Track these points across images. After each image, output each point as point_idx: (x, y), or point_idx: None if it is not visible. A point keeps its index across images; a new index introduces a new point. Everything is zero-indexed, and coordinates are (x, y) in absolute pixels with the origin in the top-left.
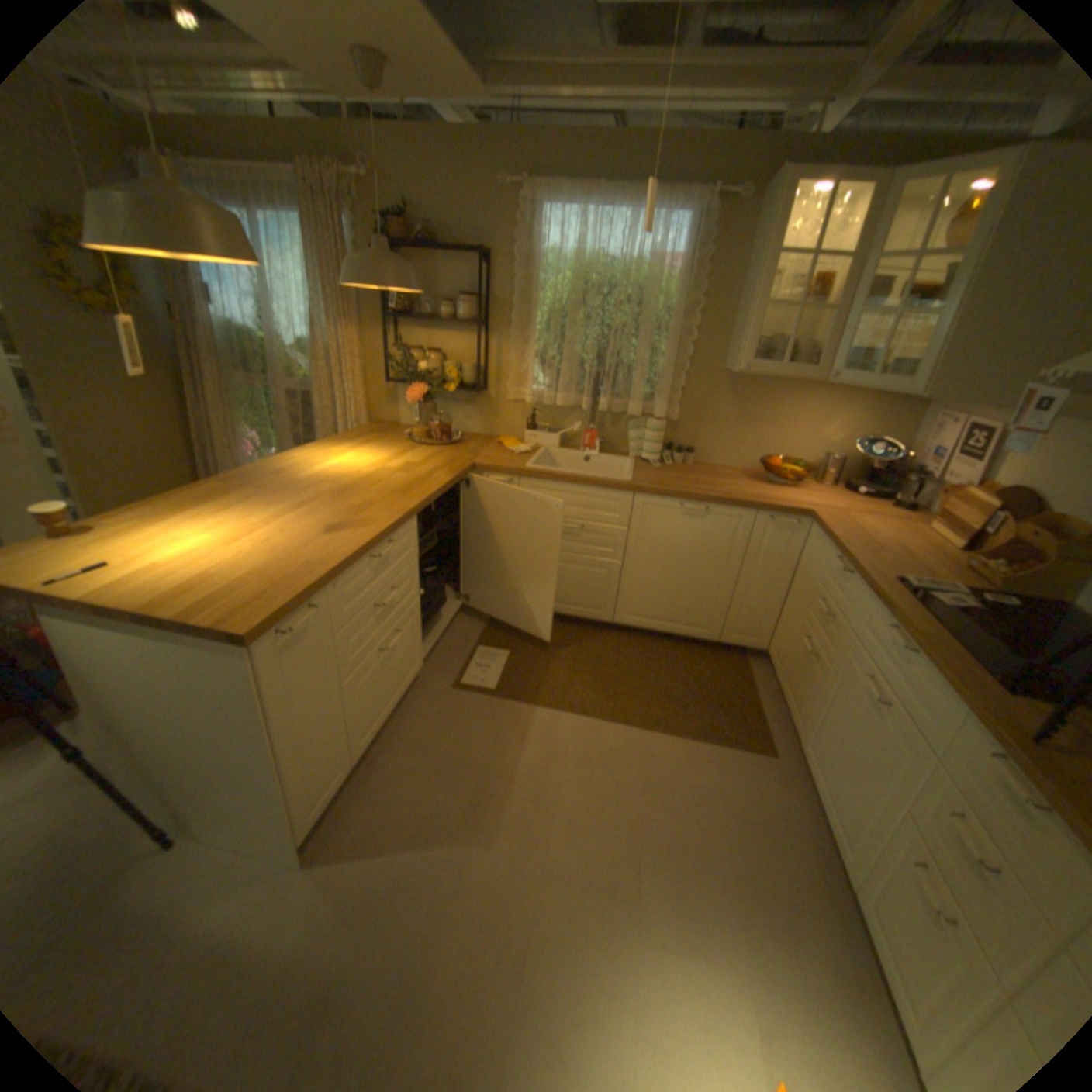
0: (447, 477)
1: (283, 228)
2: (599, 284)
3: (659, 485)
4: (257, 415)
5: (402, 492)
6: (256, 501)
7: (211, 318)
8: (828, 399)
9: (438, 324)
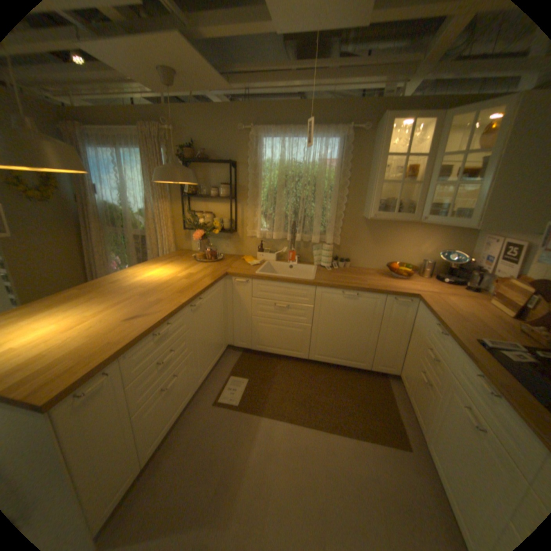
0: (210, 281)
1: (132, 155)
2: (293, 176)
3: (330, 281)
4: (119, 248)
5: (181, 291)
6: (94, 301)
7: (96, 200)
8: (422, 230)
9: (211, 199)
